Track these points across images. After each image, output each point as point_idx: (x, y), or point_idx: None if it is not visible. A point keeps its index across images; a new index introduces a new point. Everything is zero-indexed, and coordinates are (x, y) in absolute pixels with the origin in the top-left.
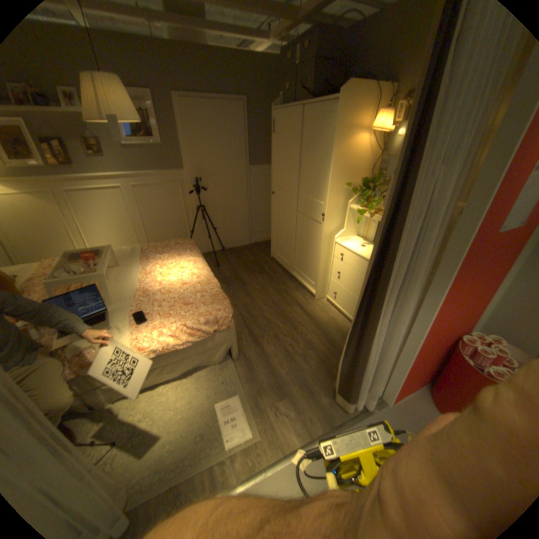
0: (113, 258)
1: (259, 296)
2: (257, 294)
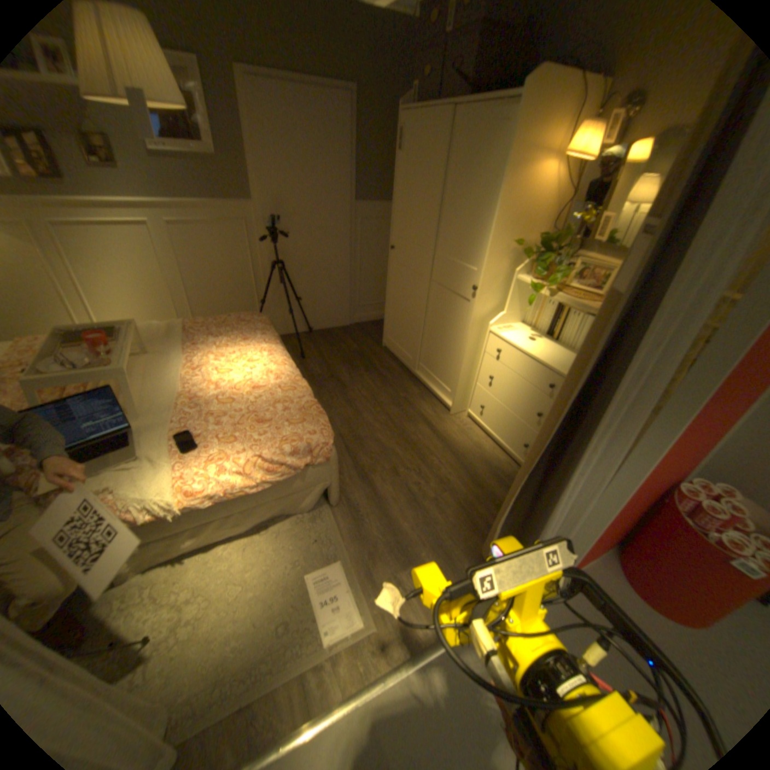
0: (138, 340)
1: (367, 406)
2: (363, 403)
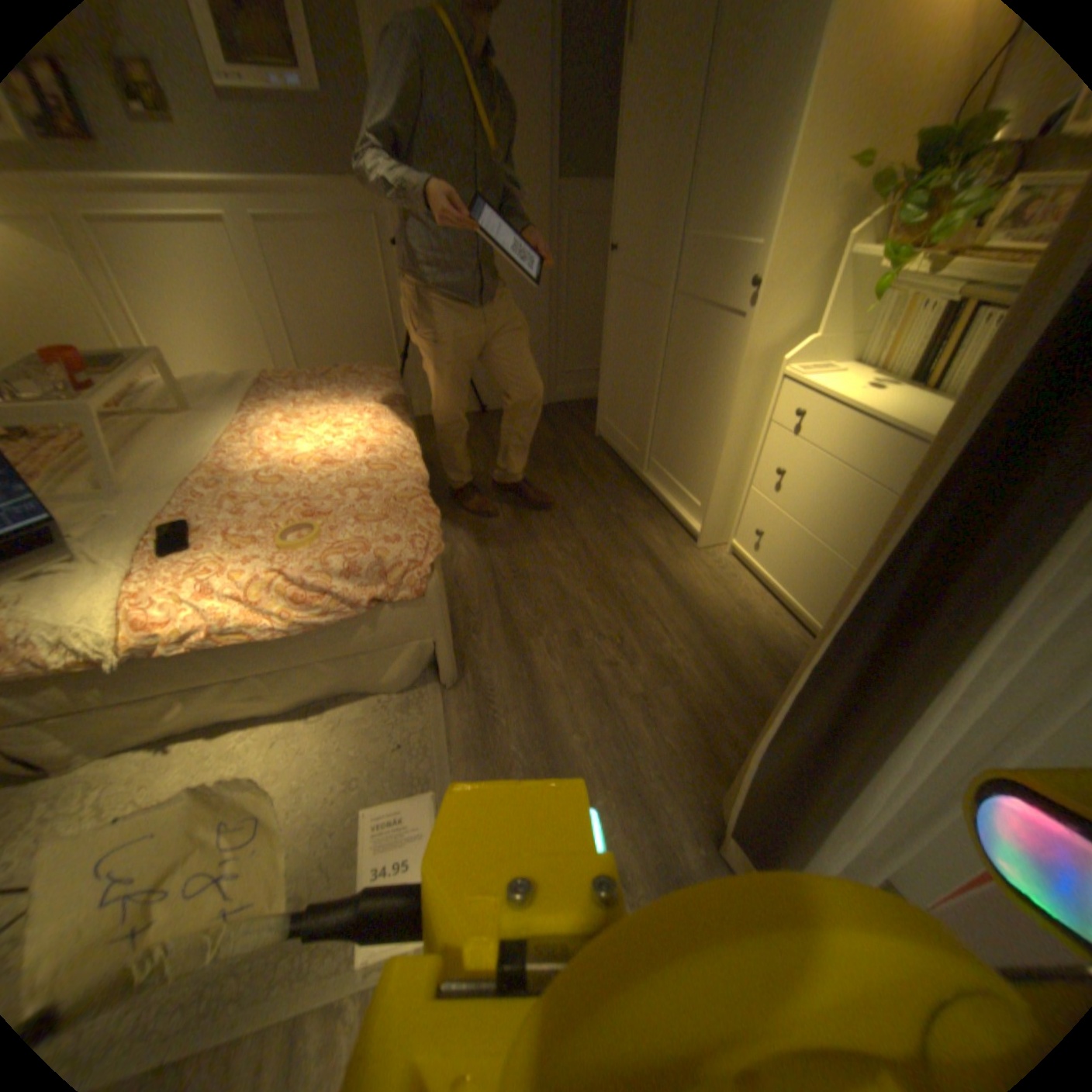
0: (171, 387)
1: (549, 525)
2: (543, 520)
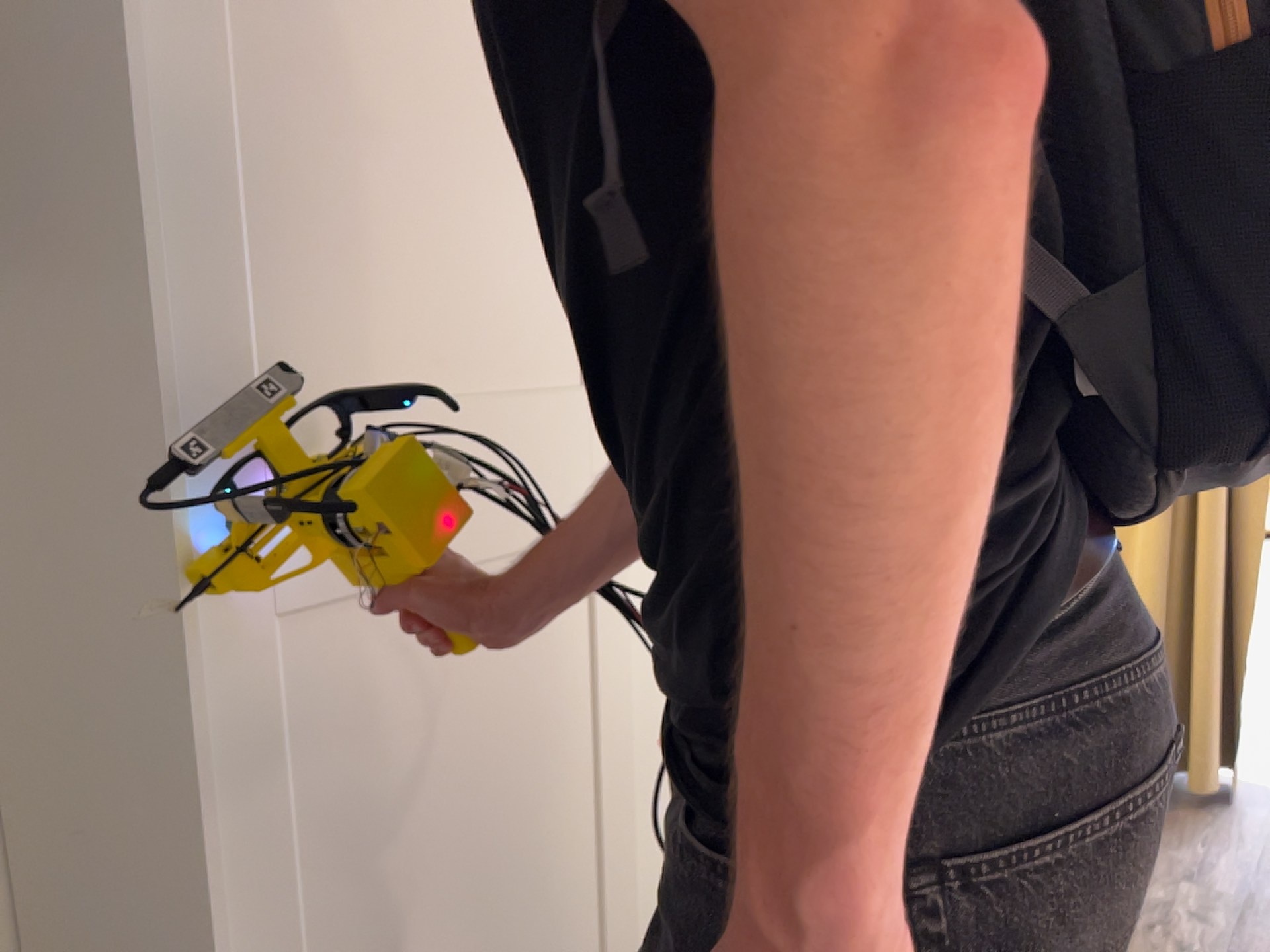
0: None
1: None
2: None
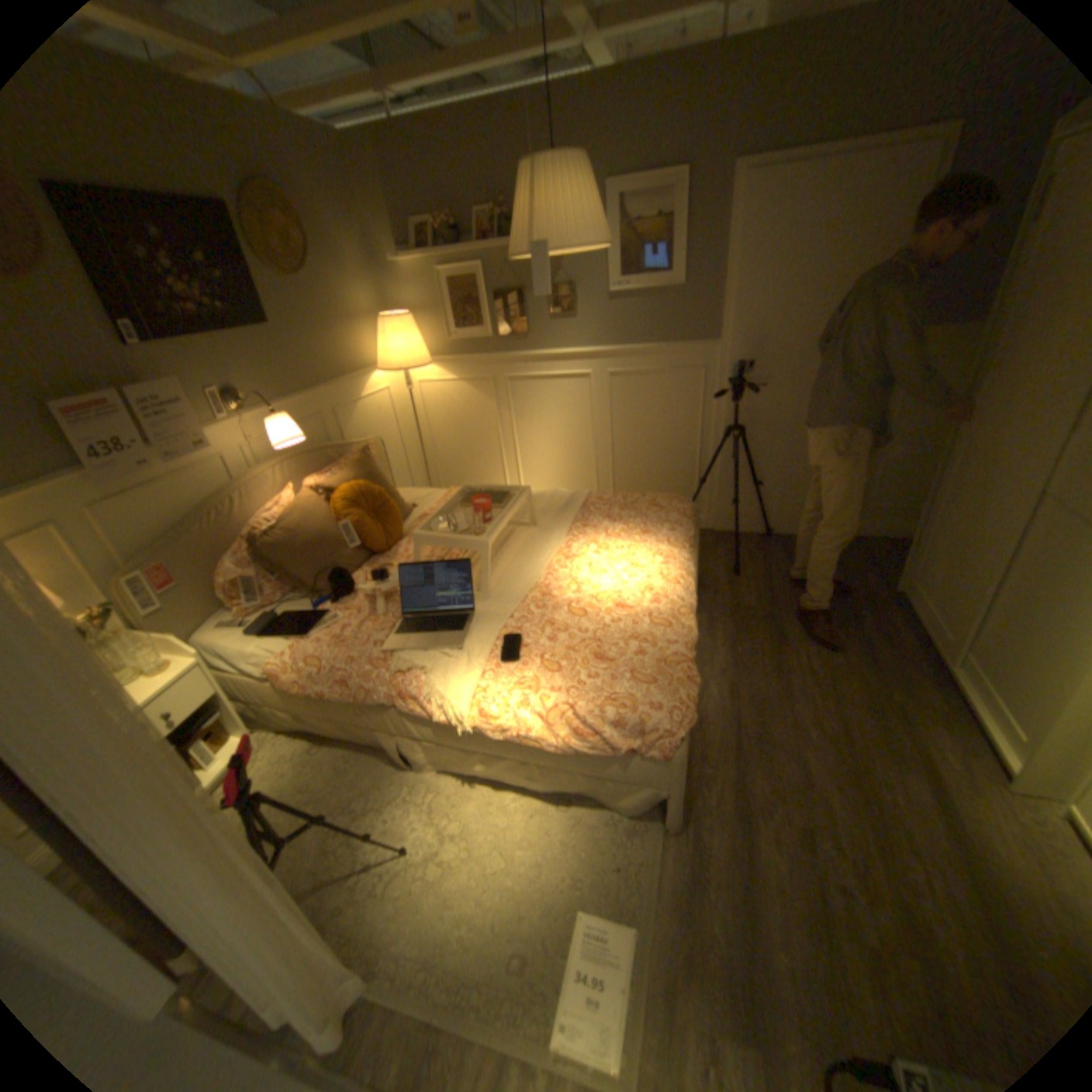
0: (529, 511)
1: (811, 693)
2: (806, 685)
